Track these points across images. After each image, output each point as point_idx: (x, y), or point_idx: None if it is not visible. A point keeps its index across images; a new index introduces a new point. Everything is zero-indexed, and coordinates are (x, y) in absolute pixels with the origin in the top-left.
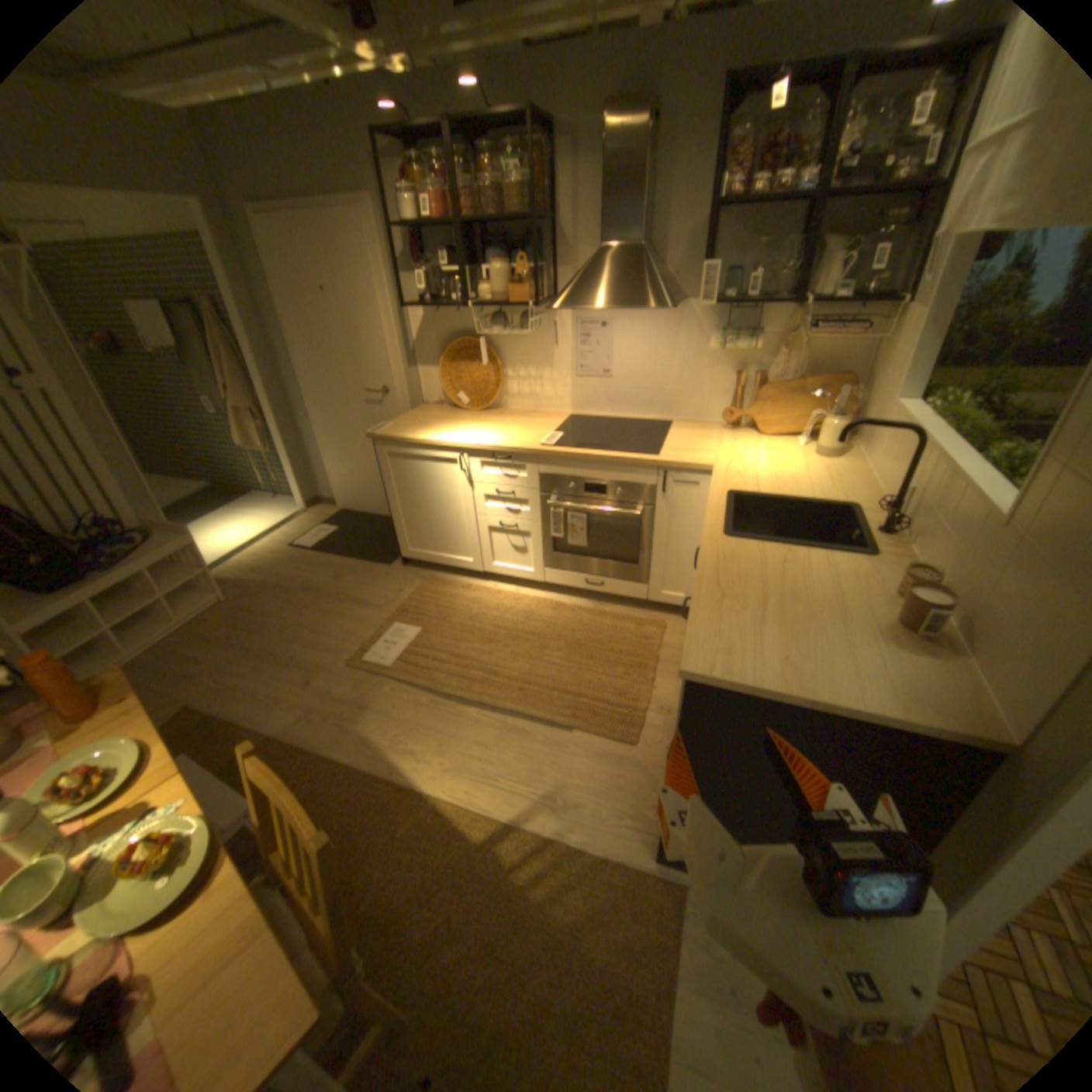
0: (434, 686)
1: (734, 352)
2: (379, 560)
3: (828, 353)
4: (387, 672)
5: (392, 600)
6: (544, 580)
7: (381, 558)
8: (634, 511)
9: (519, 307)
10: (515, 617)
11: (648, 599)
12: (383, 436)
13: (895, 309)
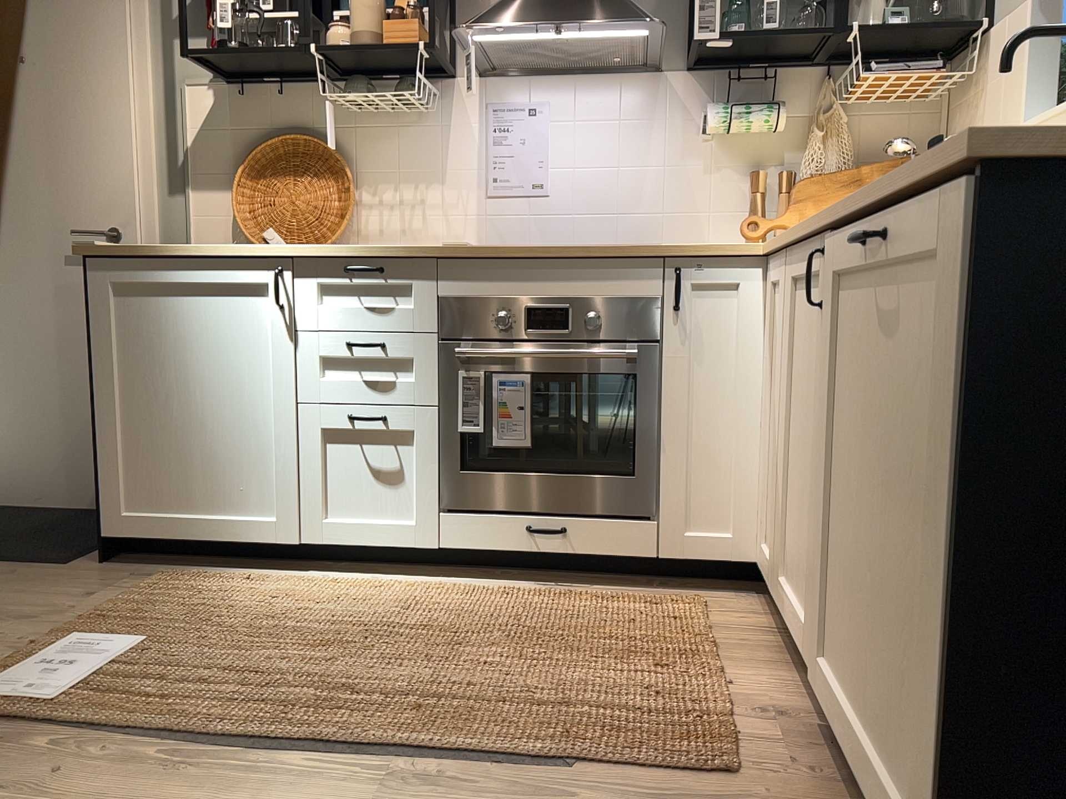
0: (187, 727)
1: (740, 146)
2: (41, 557)
3: (876, 143)
4: (47, 716)
5: (70, 608)
6: (440, 546)
7: (46, 555)
8: (628, 353)
9: (391, 85)
10: (382, 610)
11: (664, 555)
12: (113, 246)
13: (956, 67)
